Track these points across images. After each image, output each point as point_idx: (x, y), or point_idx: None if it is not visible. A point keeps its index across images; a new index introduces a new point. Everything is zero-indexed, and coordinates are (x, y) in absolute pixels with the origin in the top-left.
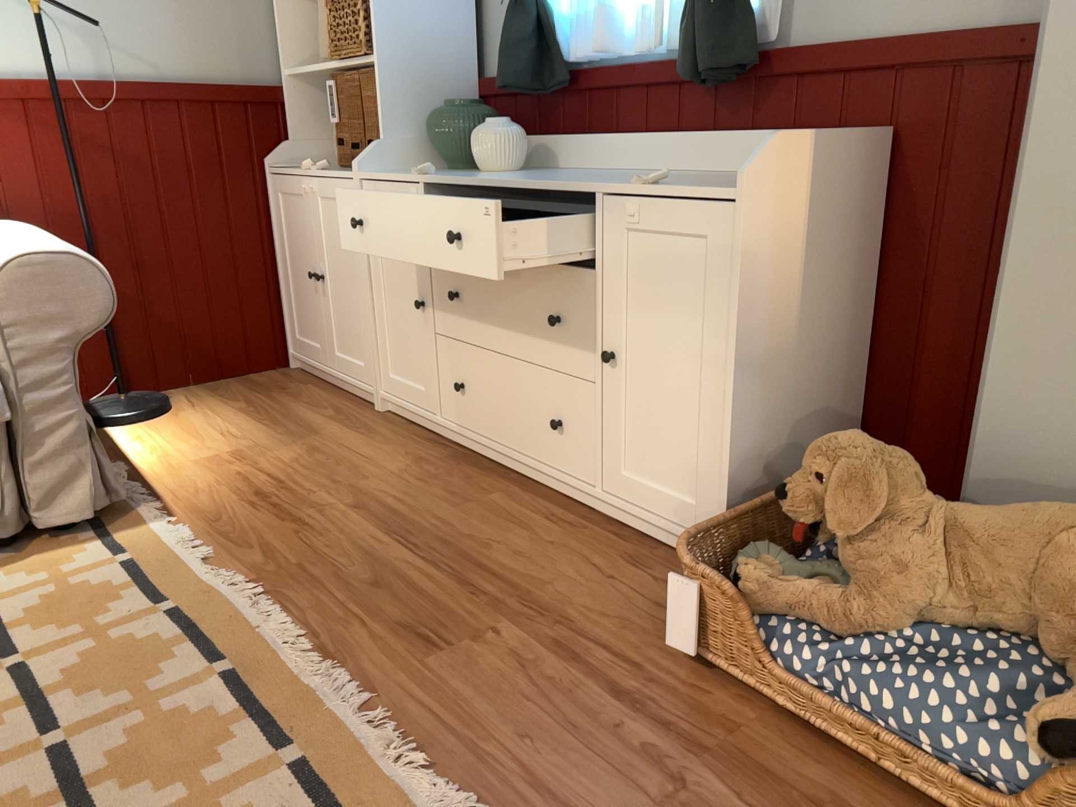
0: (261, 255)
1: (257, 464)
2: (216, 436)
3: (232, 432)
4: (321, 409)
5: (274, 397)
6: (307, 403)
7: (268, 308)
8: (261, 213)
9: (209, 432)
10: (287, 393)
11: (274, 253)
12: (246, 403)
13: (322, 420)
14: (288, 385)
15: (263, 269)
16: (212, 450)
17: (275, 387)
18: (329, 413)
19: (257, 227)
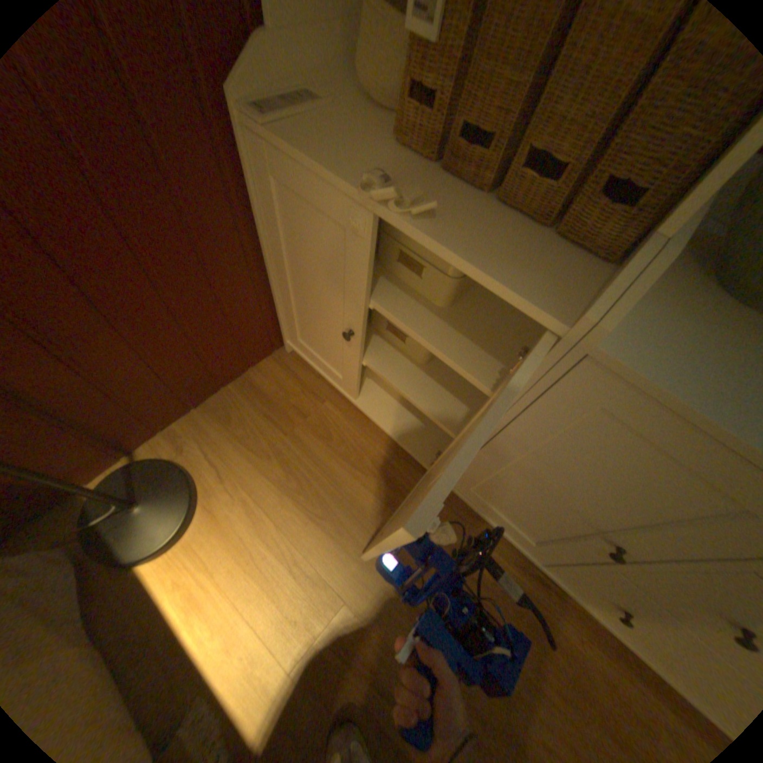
0: (243, 252)
1: (375, 673)
2: (287, 580)
3: (302, 564)
4: (373, 478)
5: (304, 438)
6: (349, 457)
7: (259, 307)
8: (232, 188)
9: (274, 567)
10: (315, 428)
11: (262, 246)
12: (280, 461)
13: (388, 514)
14: (305, 399)
15: (248, 267)
16: (300, 629)
17: (294, 409)
18: (386, 489)
19: (231, 215)
